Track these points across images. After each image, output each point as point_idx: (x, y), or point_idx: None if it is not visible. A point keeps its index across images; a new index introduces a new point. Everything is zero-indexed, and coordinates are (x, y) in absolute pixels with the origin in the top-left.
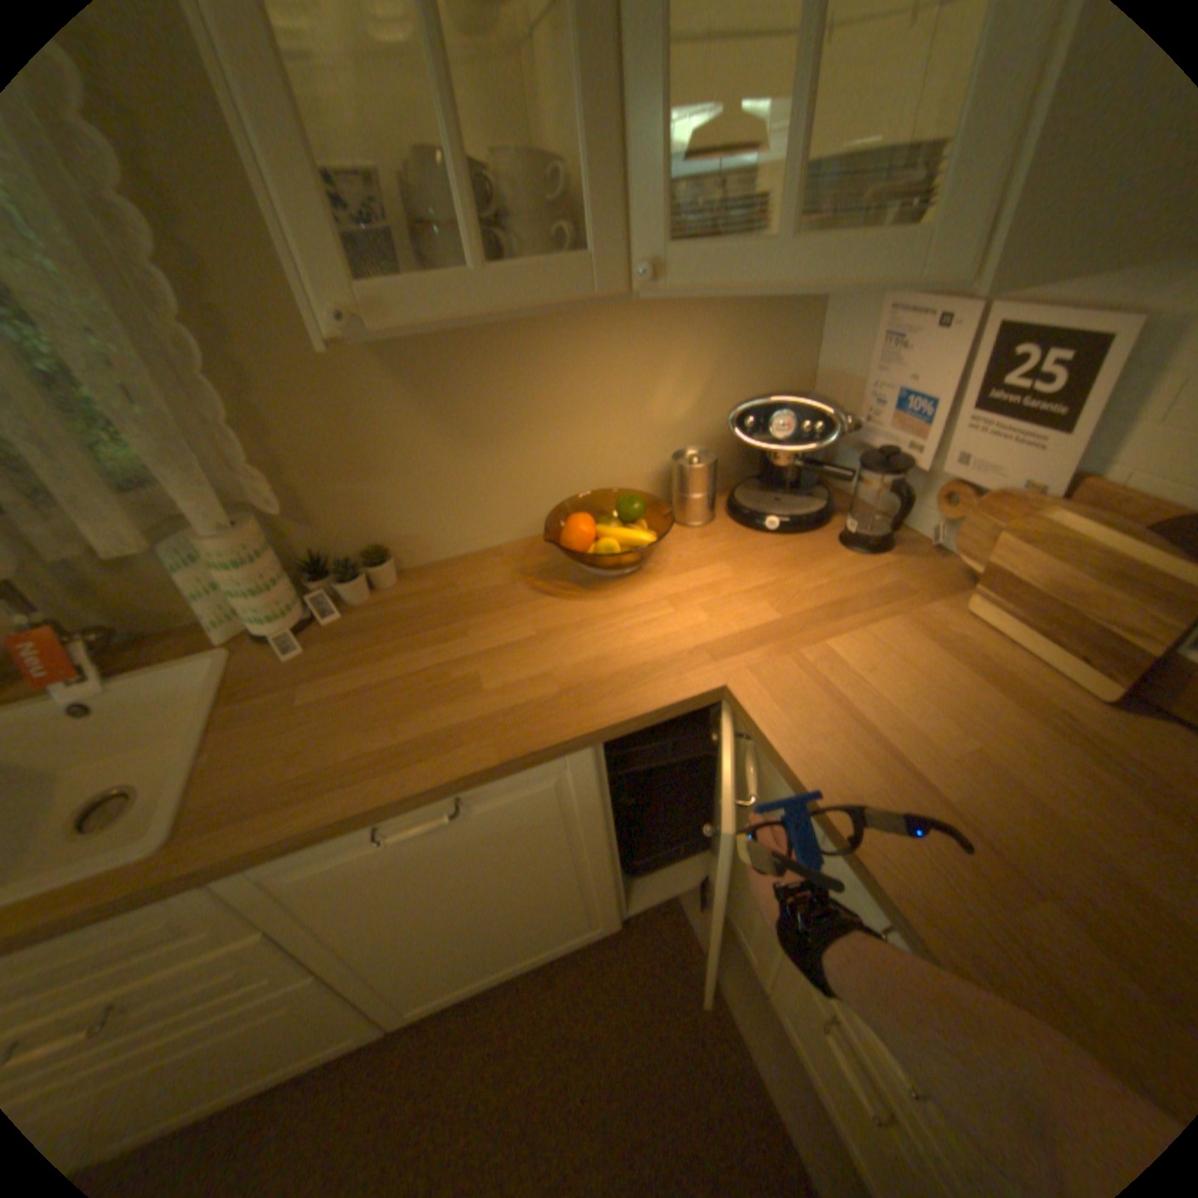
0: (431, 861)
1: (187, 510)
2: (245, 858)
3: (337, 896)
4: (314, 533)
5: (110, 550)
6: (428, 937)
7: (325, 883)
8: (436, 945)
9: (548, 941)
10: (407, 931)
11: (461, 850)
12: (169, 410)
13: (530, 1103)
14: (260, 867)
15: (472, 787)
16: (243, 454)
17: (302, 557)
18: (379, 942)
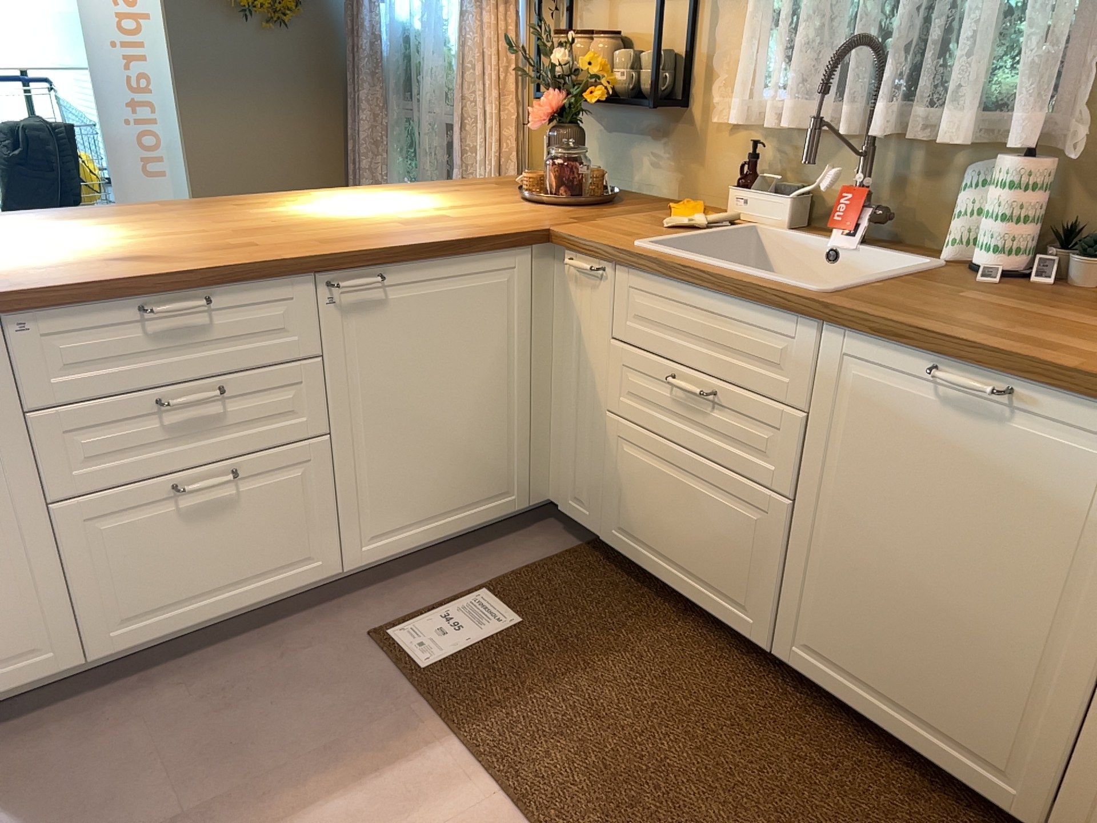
0: (946, 454)
1: (1012, 132)
2: (859, 319)
3: (868, 424)
4: (1091, 211)
5: (943, 143)
6: (880, 555)
7: (872, 399)
8: (877, 577)
9: (958, 720)
10: (873, 527)
11: (975, 465)
12: (1063, 52)
13: (810, 813)
14: (857, 342)
15: (1034, 382)
16: (1089, 108)
17: (1062, 231)
18: (850, 516)
